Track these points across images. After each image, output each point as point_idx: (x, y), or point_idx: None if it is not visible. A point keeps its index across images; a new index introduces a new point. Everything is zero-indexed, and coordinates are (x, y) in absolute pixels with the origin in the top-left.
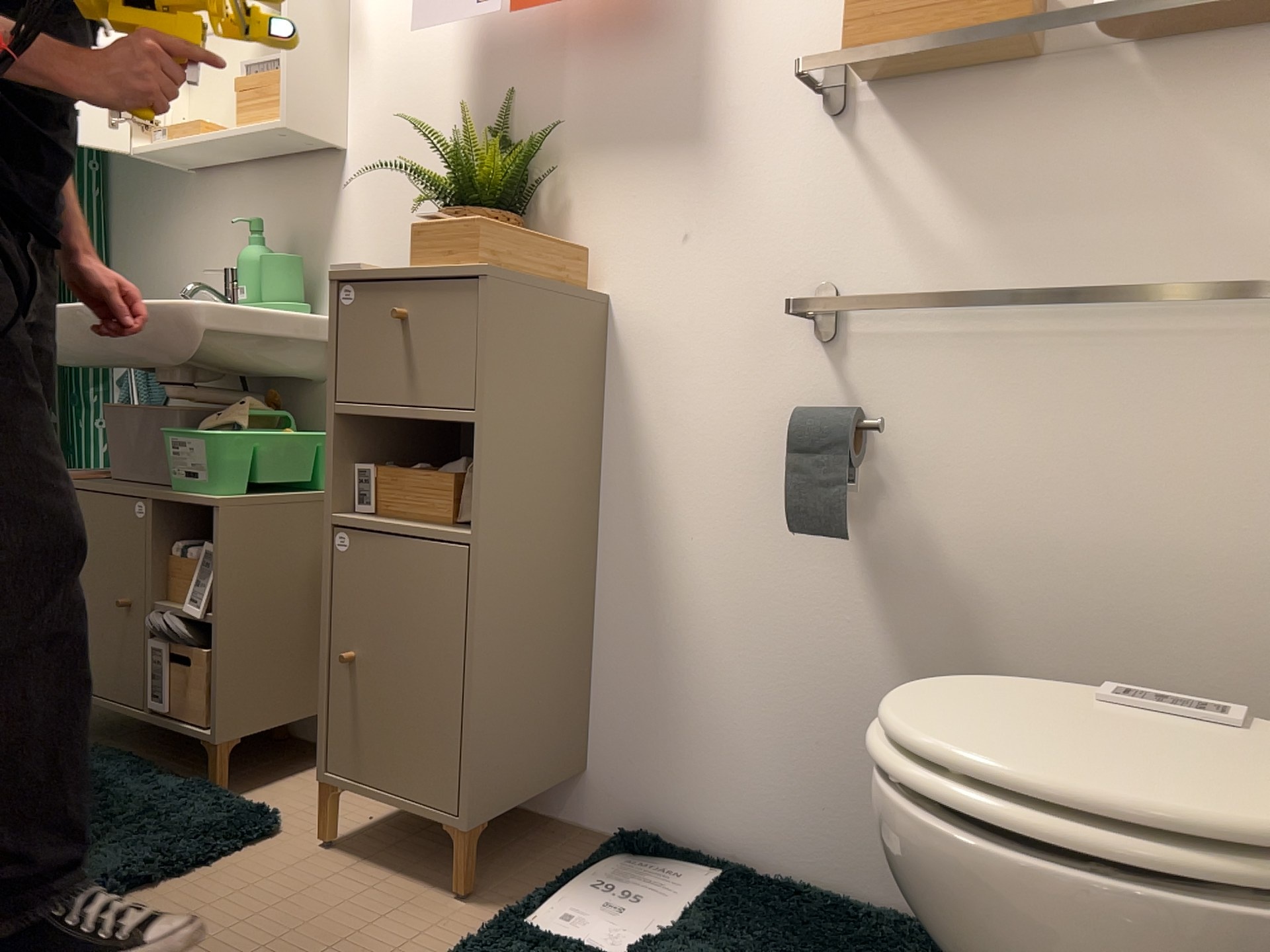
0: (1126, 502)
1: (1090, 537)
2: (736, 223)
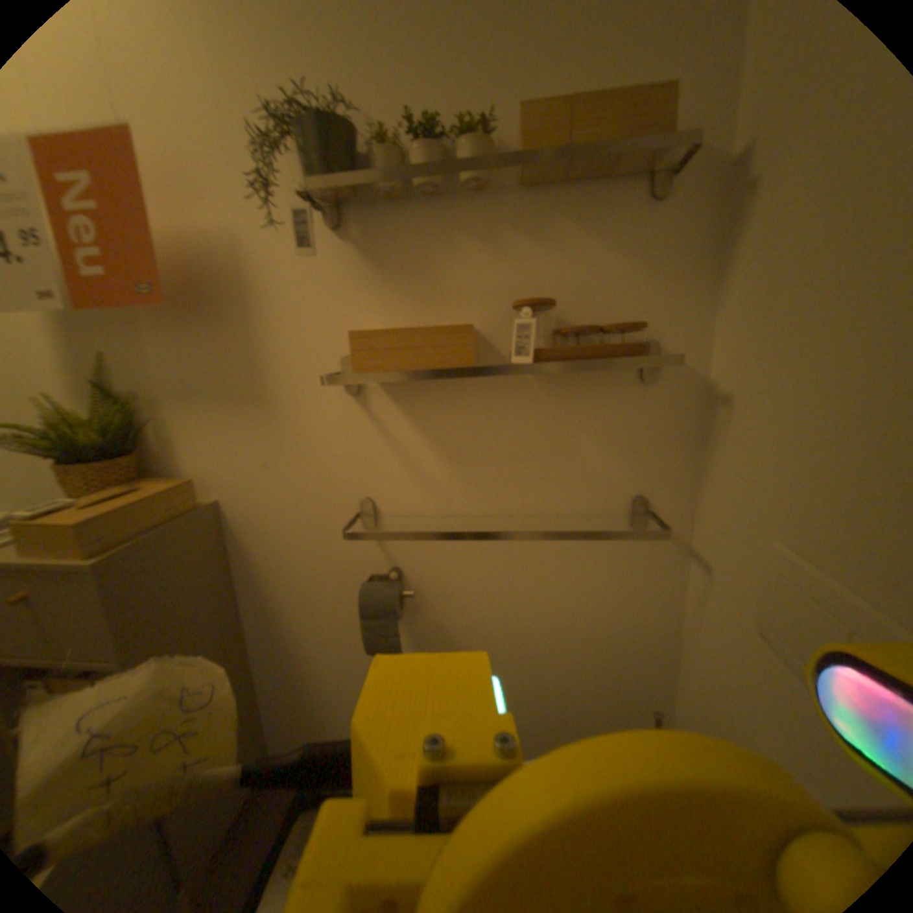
0: (550, 611)
1: (534, 628)
2: (300, 456)
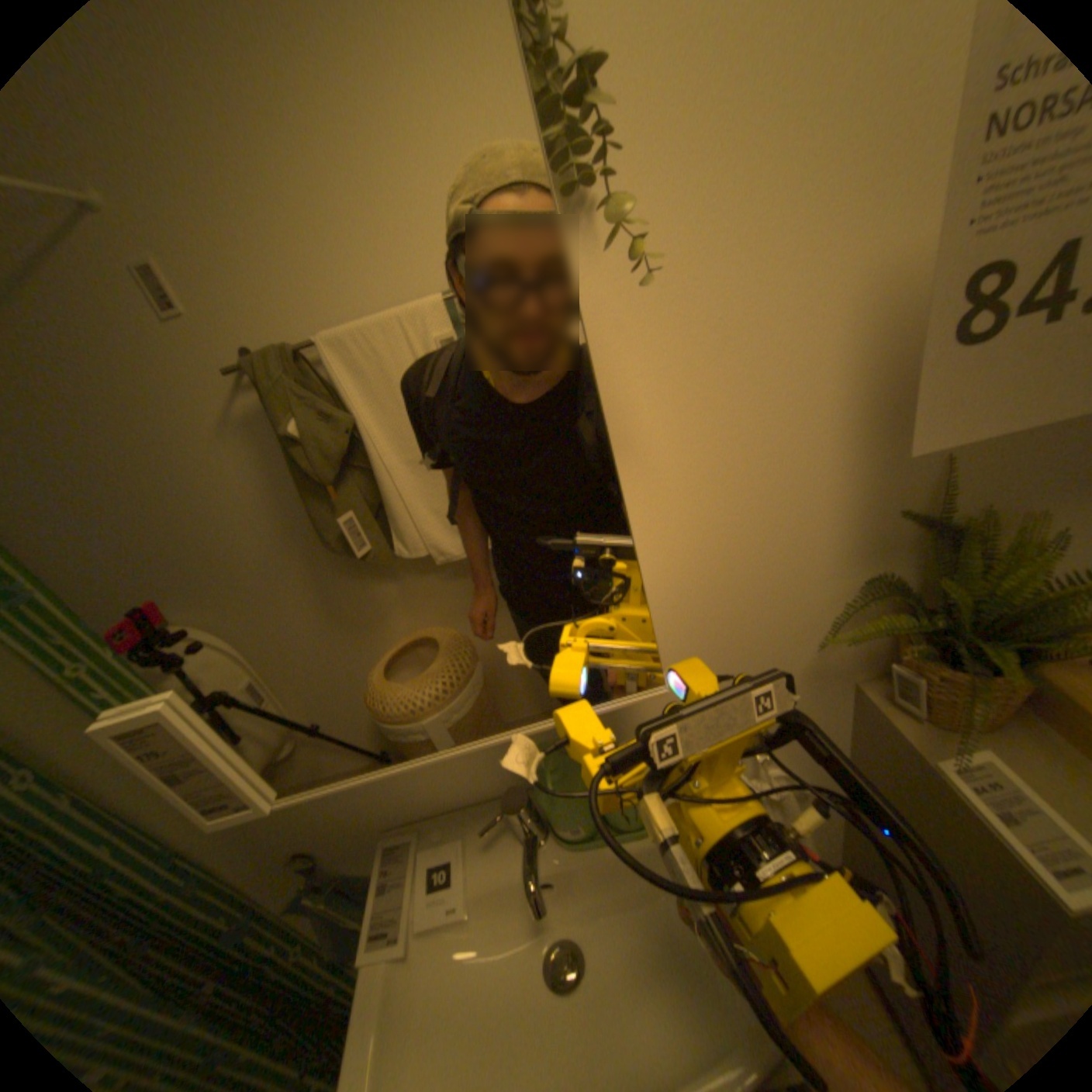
0: None
1: None
2: None
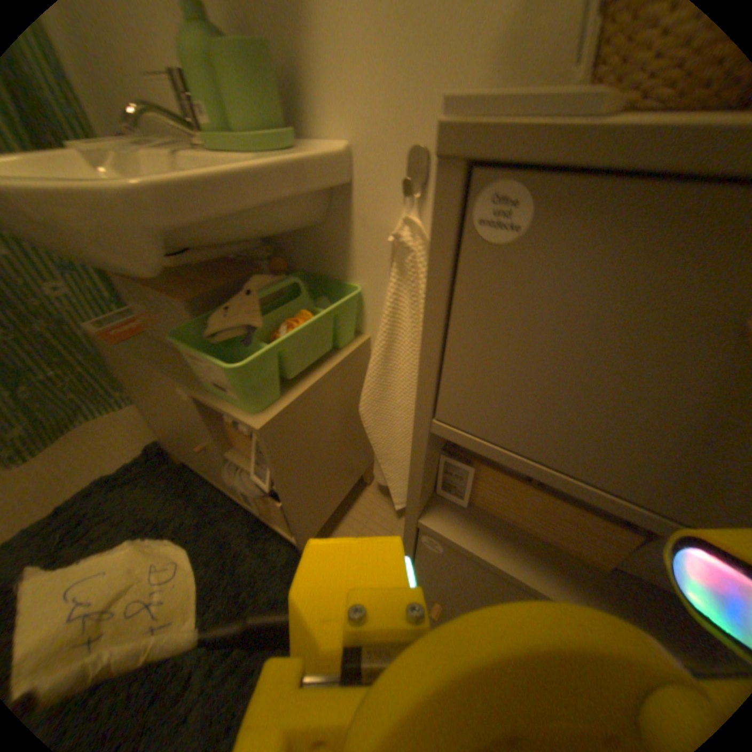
0: None
1: None
2: None
